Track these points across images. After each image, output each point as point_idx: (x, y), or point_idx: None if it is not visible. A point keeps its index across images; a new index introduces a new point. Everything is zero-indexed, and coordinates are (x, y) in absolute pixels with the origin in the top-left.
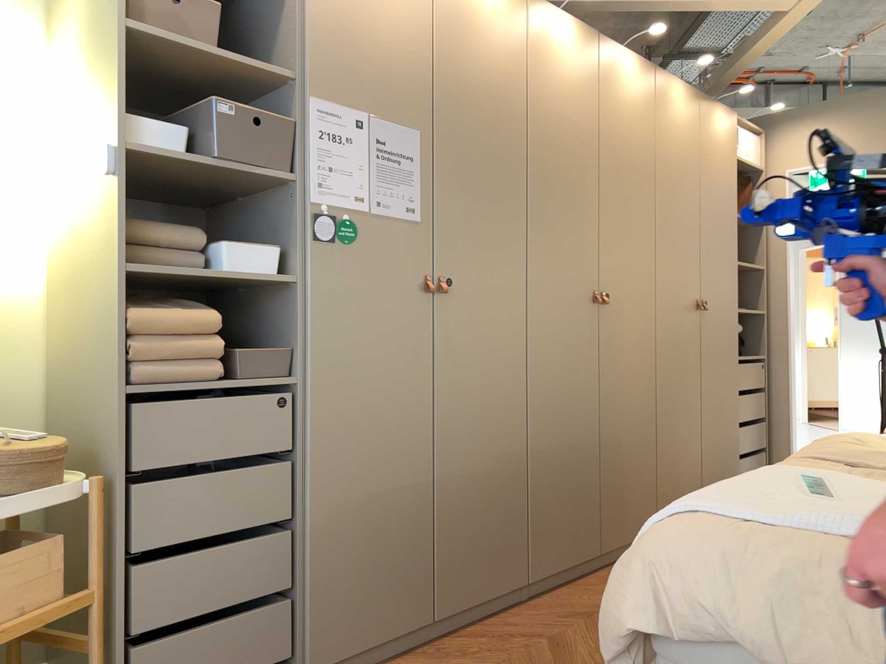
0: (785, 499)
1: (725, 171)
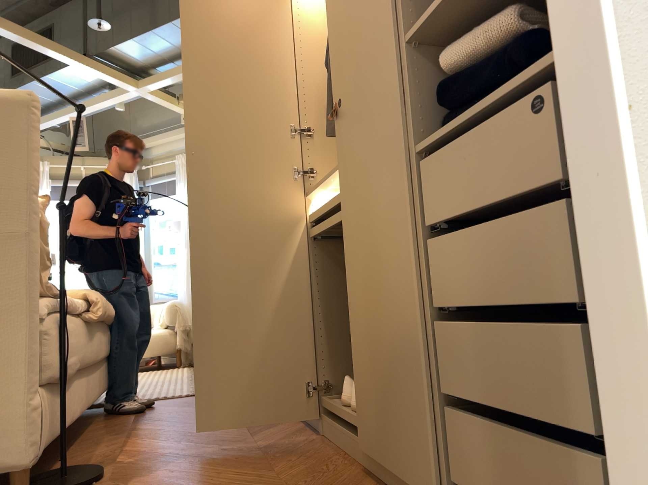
0: None
1: None
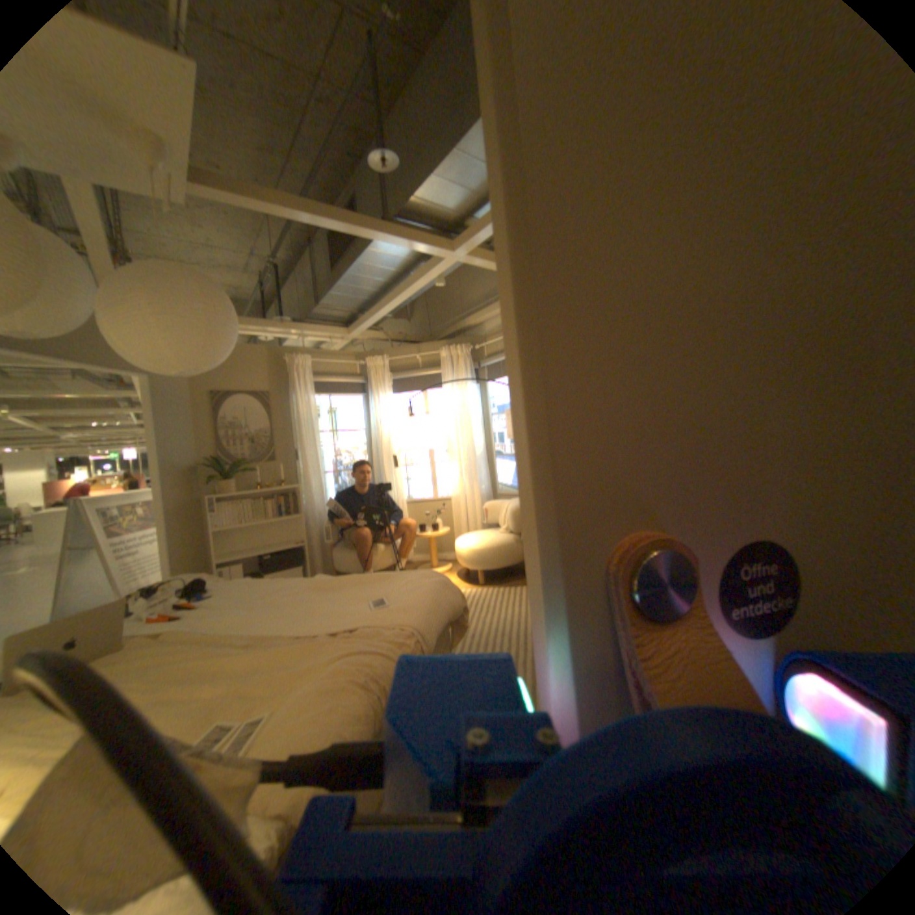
0: (393, 590)
1: None
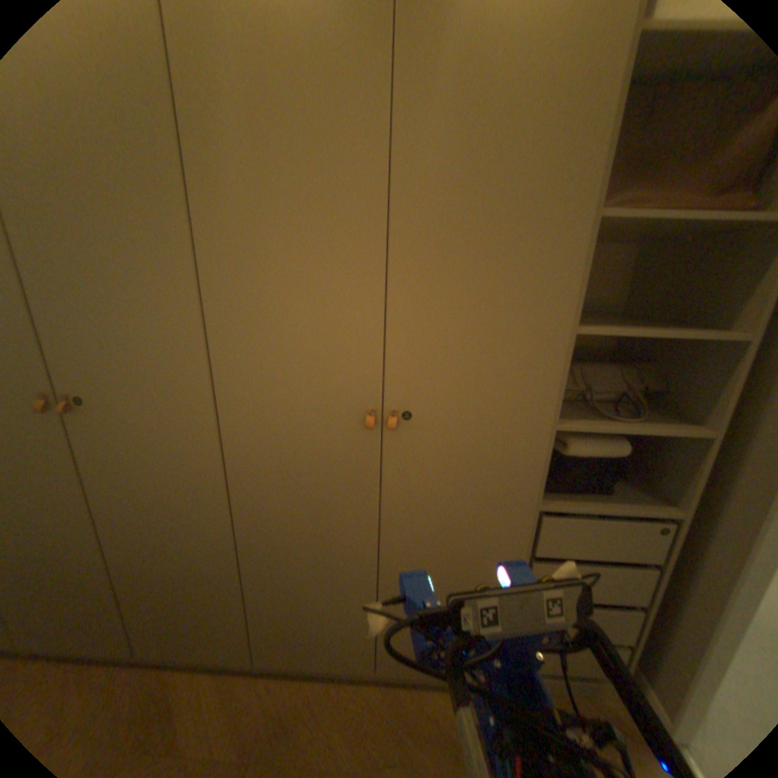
0: None
1: (542, 93)
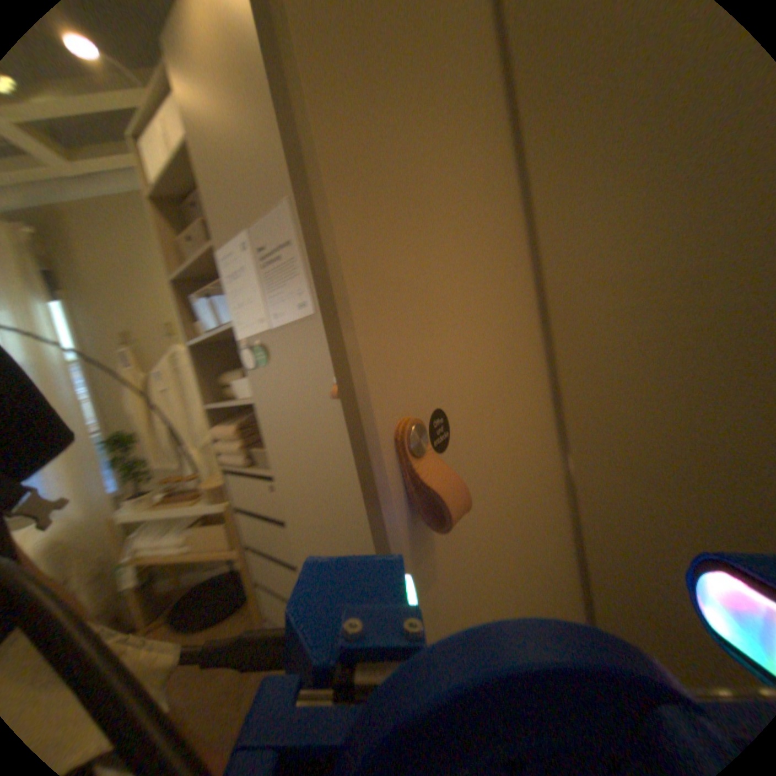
0: None
1: None
